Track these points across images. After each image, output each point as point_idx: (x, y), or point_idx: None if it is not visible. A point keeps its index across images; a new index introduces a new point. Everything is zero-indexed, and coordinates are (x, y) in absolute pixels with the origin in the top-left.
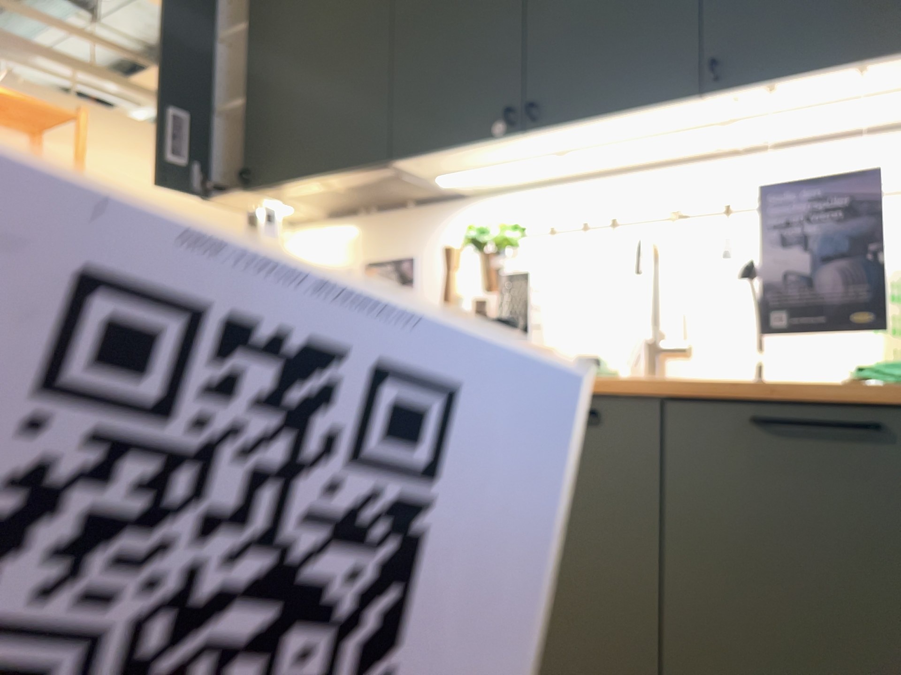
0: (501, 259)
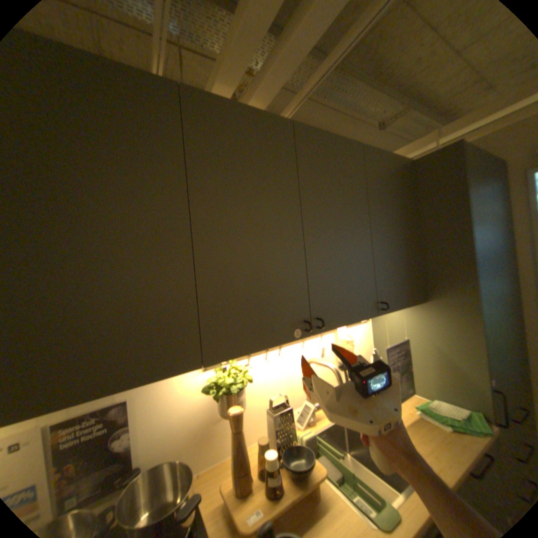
0: (244, 394)
